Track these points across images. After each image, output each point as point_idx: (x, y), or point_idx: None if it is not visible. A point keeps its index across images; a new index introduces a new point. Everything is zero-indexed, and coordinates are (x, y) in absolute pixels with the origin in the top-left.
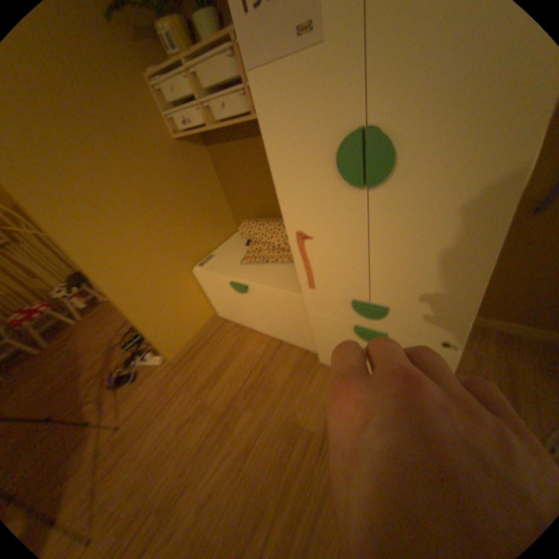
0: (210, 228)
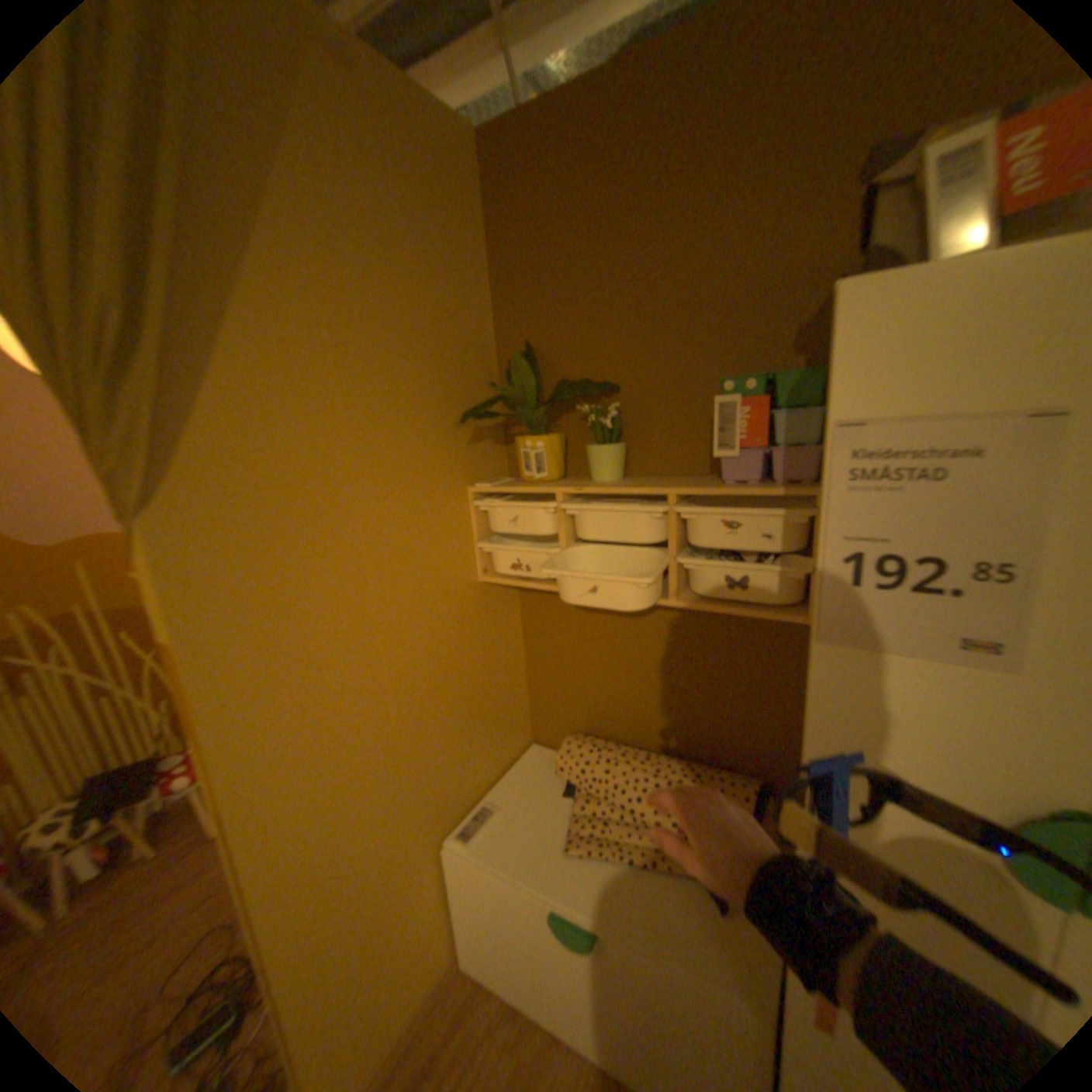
0: (490, 745)
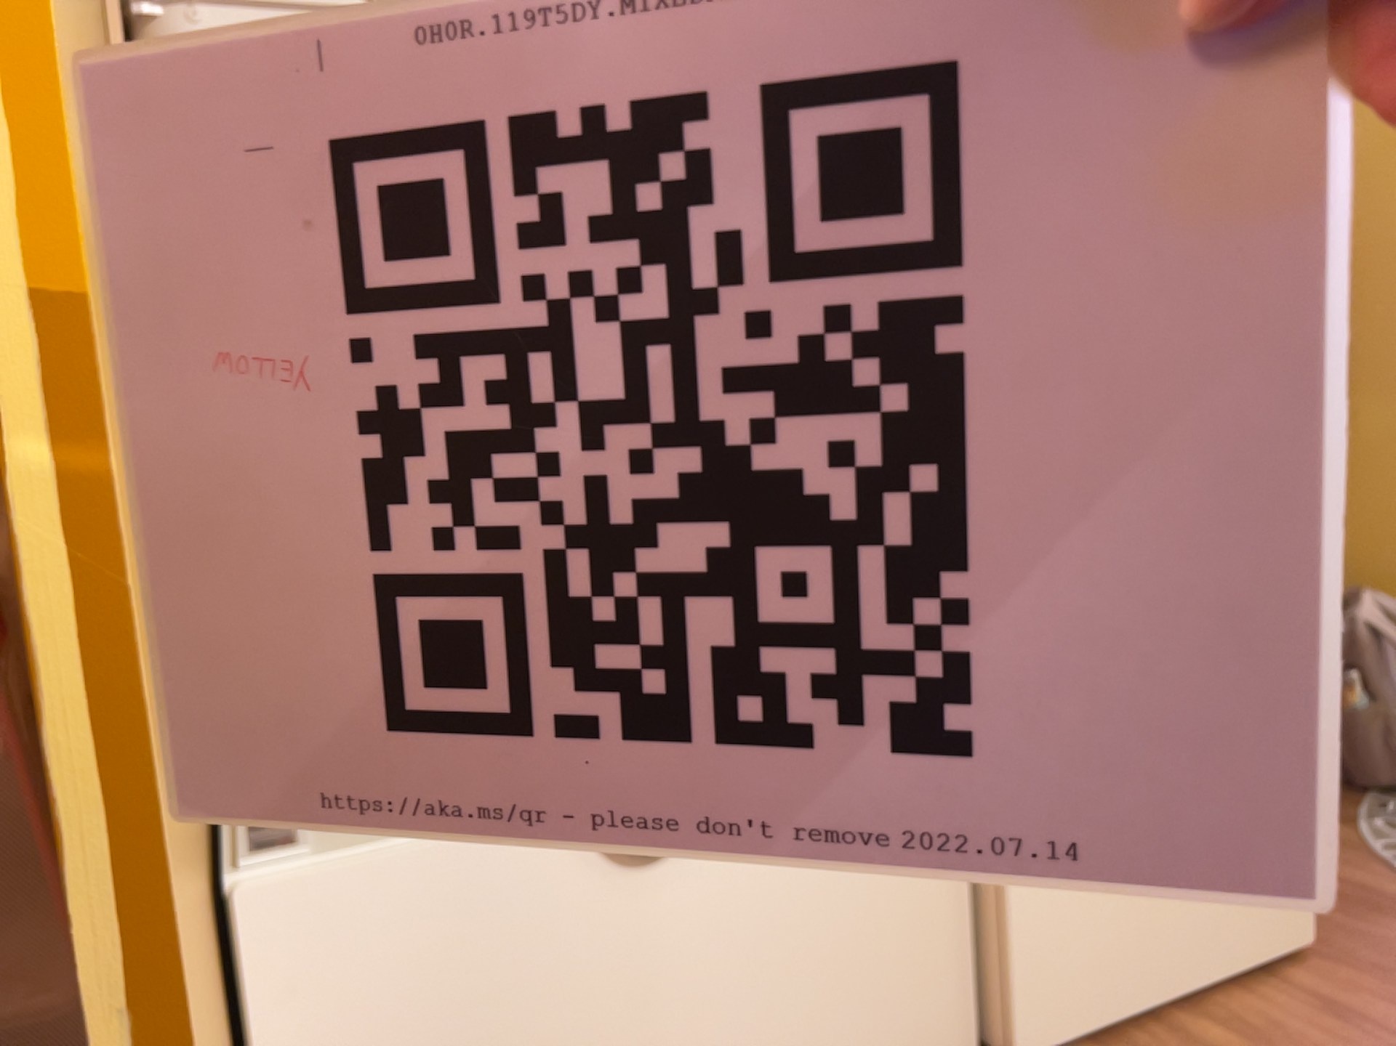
0: None
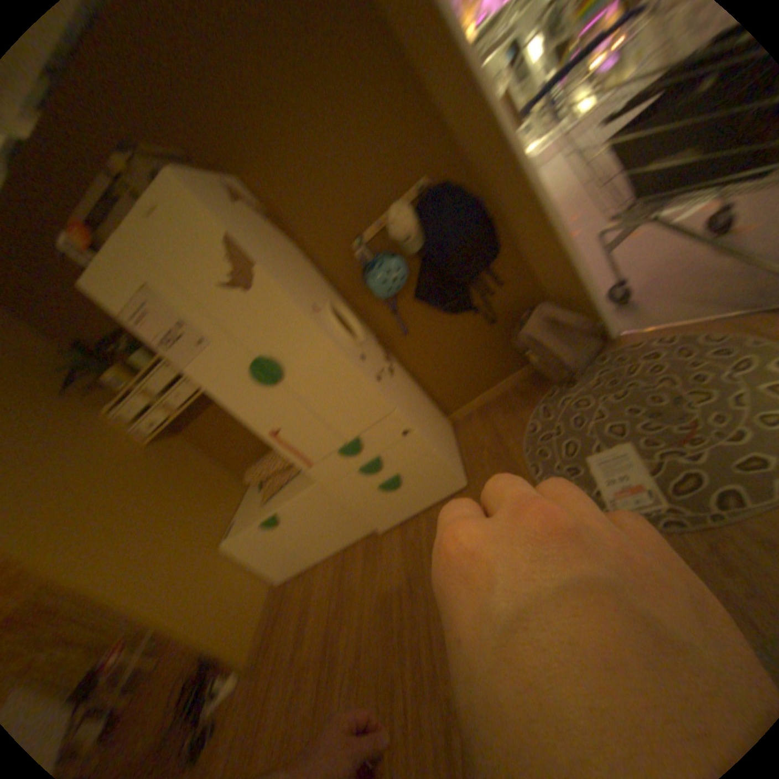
0: (217, 503)
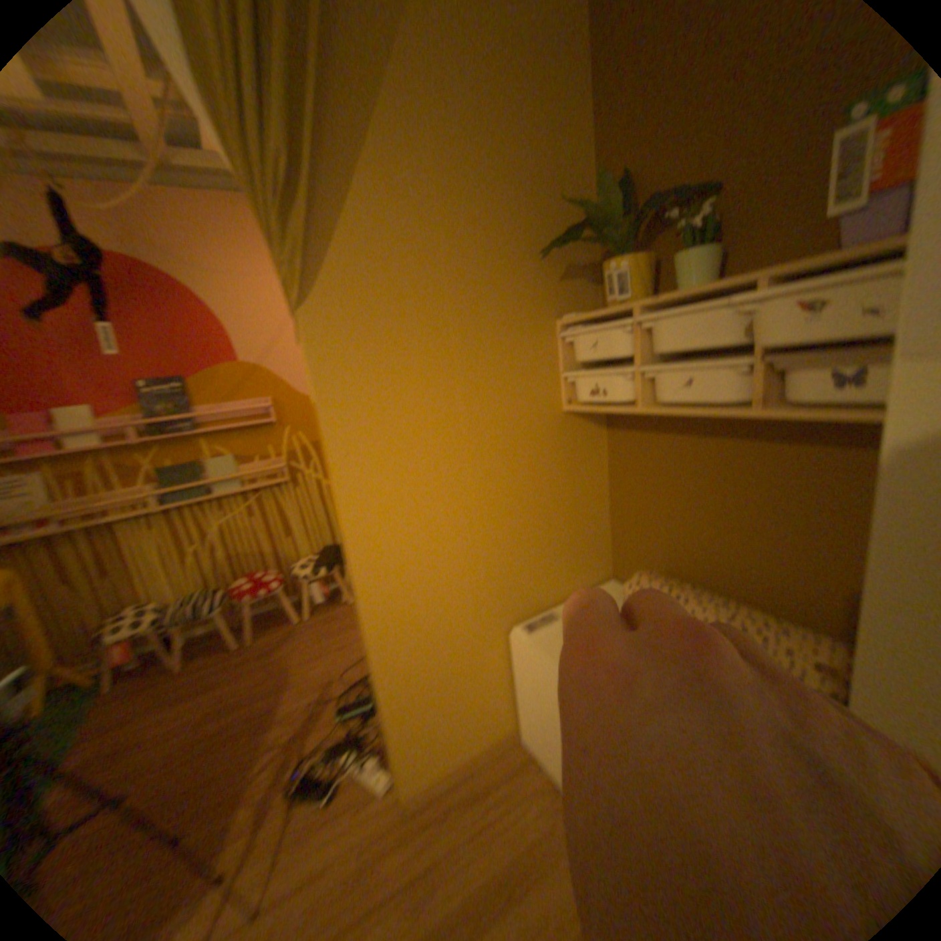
0: (564, 562)
